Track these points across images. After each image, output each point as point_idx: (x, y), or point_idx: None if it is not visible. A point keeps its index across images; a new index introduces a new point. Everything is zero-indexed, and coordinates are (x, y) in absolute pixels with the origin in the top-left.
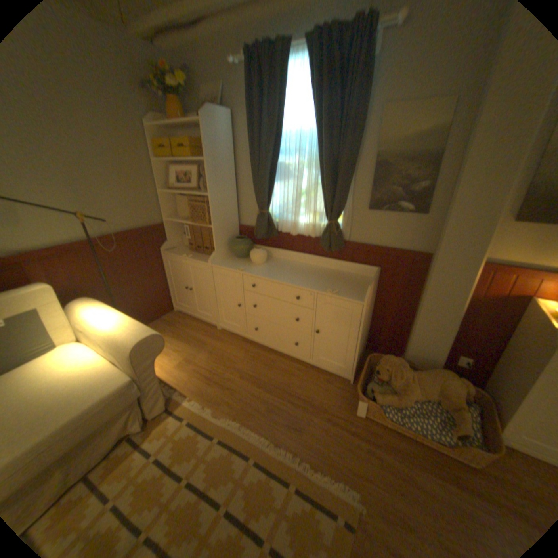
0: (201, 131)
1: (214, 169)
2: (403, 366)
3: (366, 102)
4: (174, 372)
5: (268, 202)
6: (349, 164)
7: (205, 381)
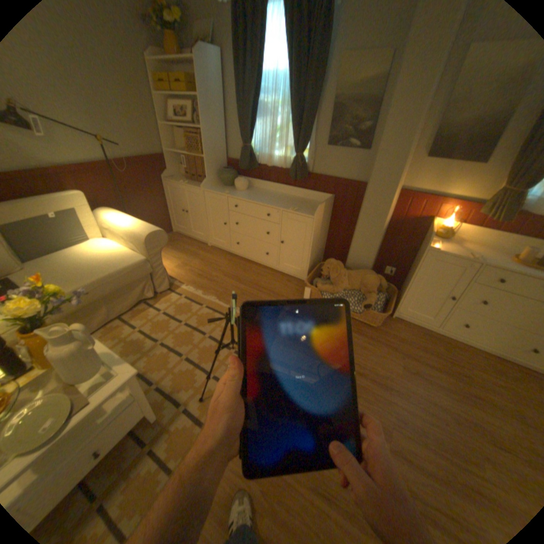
0: (194, 69)
1: (206, 105)
2: (339, 266)
3: (326, 50)
4: (175, 270)
5: (250, 137)
6: (312, 104)
7: (198, 276)
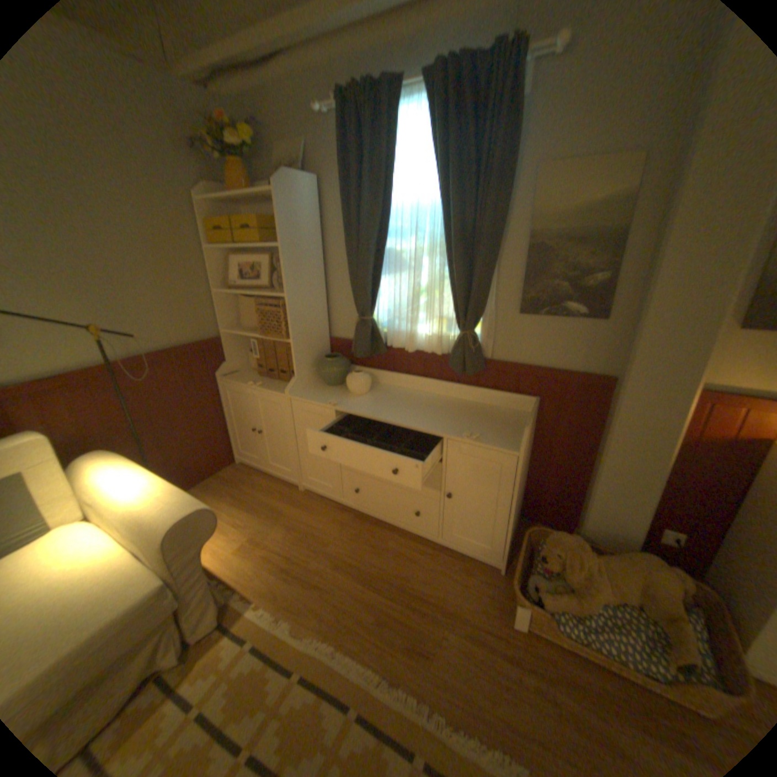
0: (273, 205)
1: (294, 258)
2: (583, 549)
3: (513, 159)
4: (233, 561)
5: (373, 304)
6: (490, 248)
7: (280, 575)
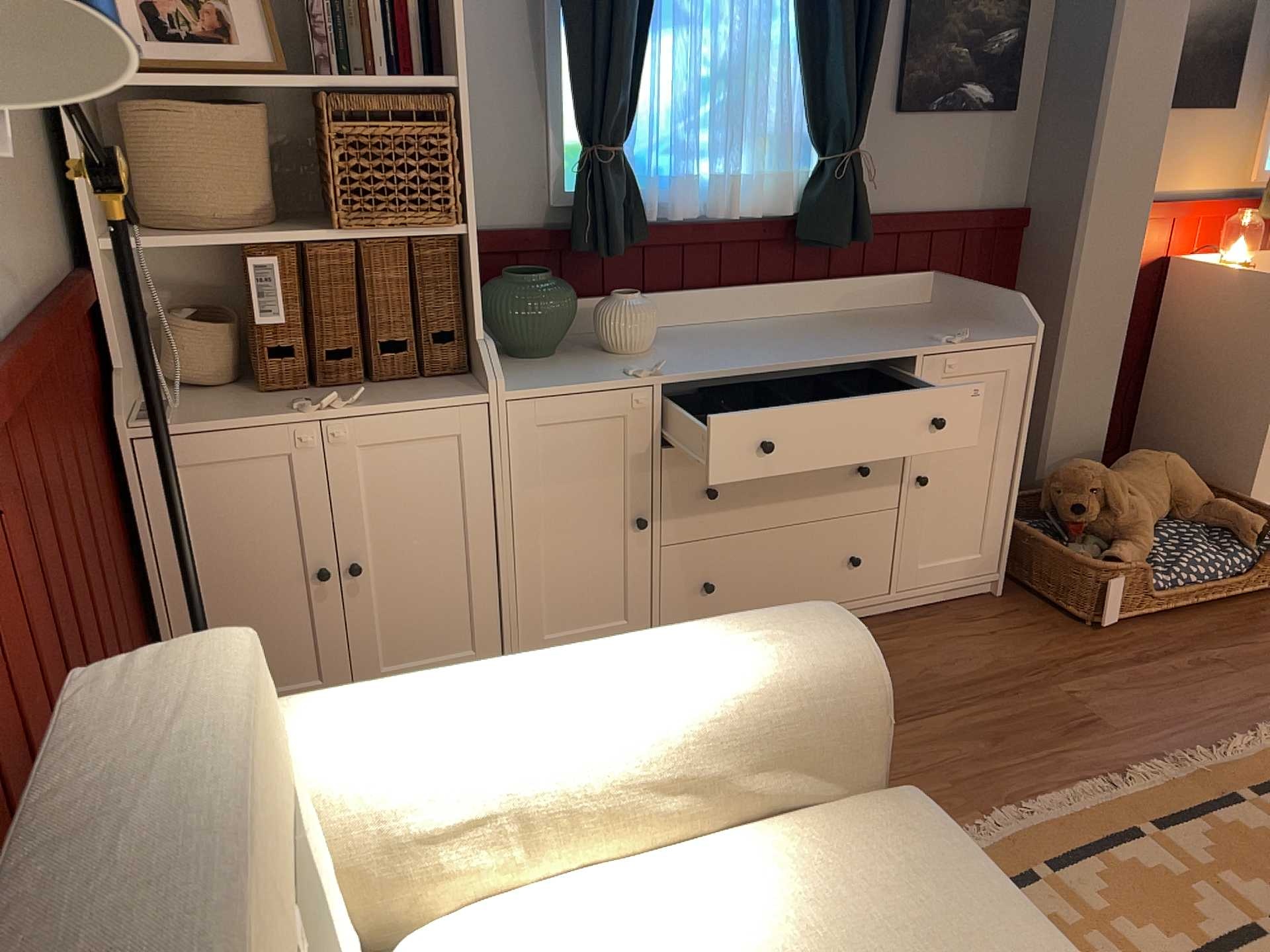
0: None
1: None
2: (1103, 468)
3: None
4: None
5: (630, 110)
6: None
7: None
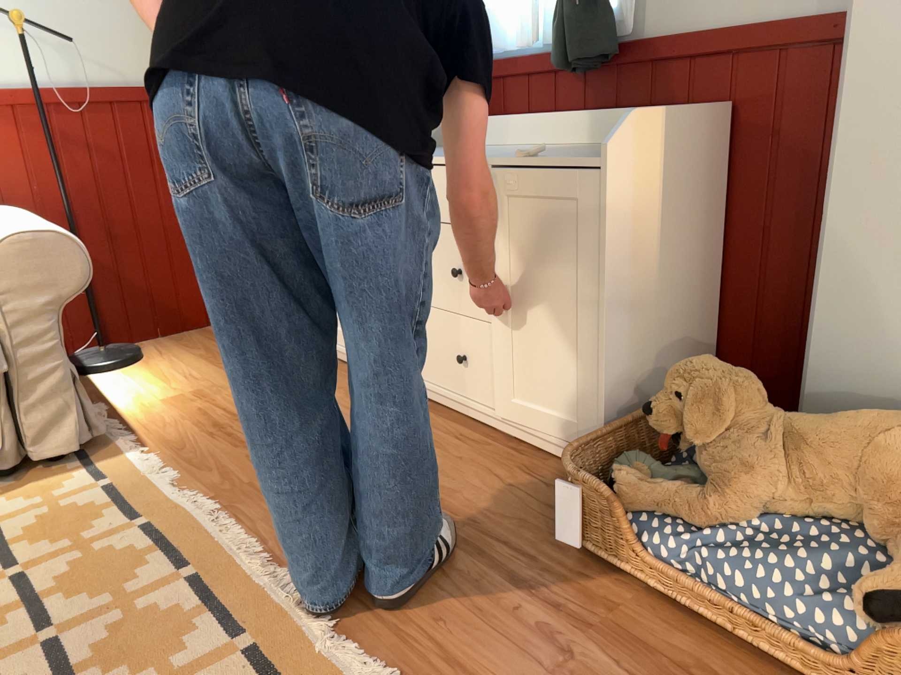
0: None
1: None
2: (739, 383)
3: None
4: (158, 407)
5: None
6: None
7: (211, 428)
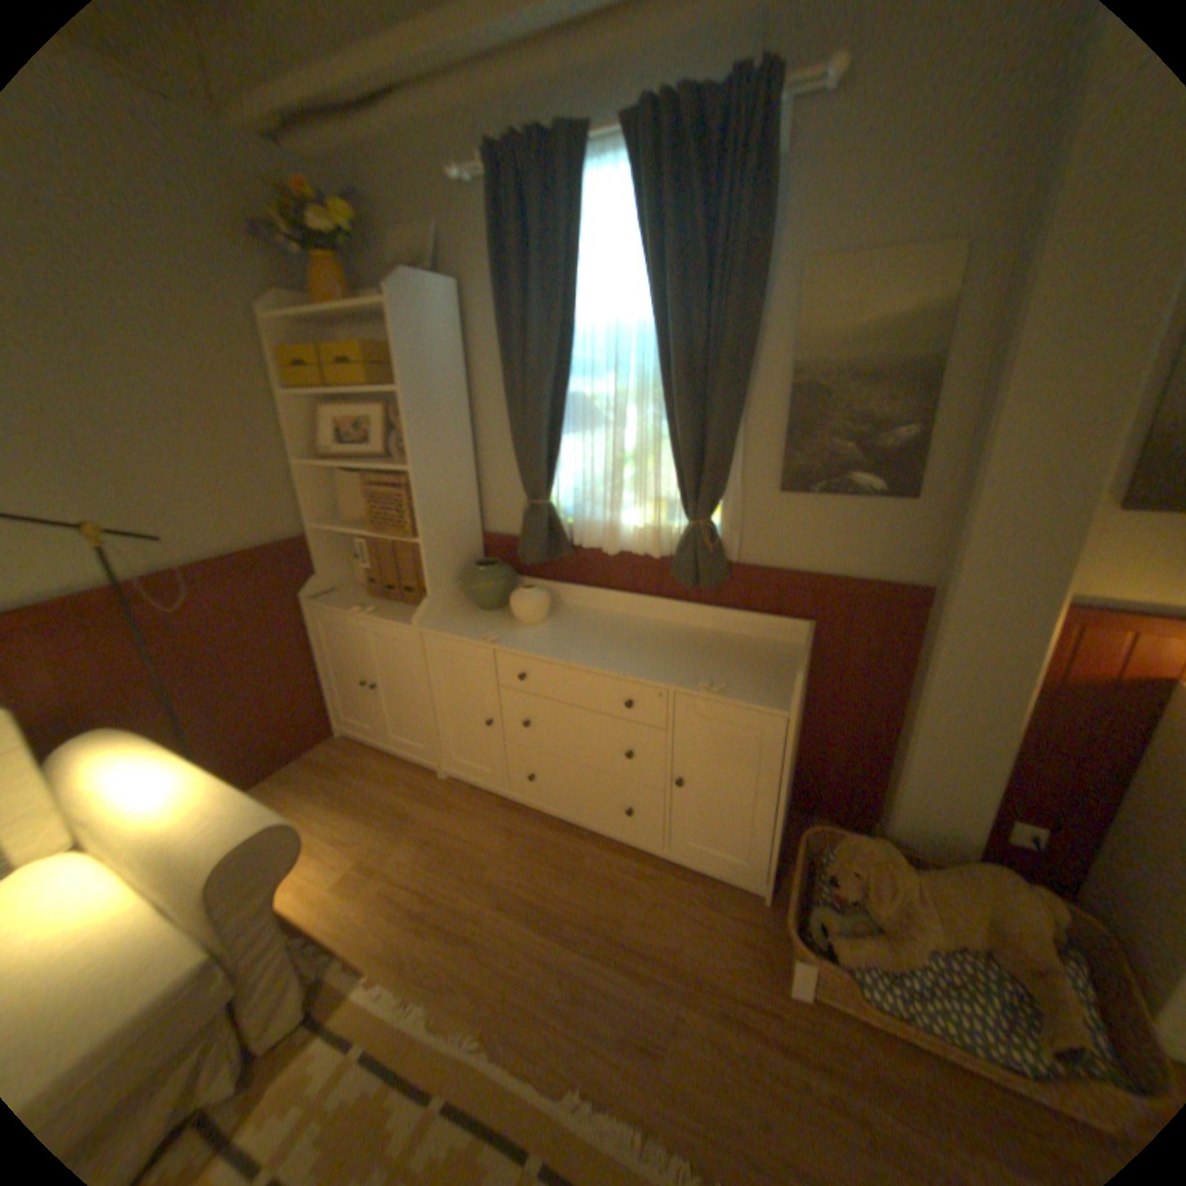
0: (387, 325)
1: (421, 410)
2: (894, 863)
3: (764, 253)
4: (330, 903)
5: (549, 480)
6: (733, 390)
7: (410, 924)
